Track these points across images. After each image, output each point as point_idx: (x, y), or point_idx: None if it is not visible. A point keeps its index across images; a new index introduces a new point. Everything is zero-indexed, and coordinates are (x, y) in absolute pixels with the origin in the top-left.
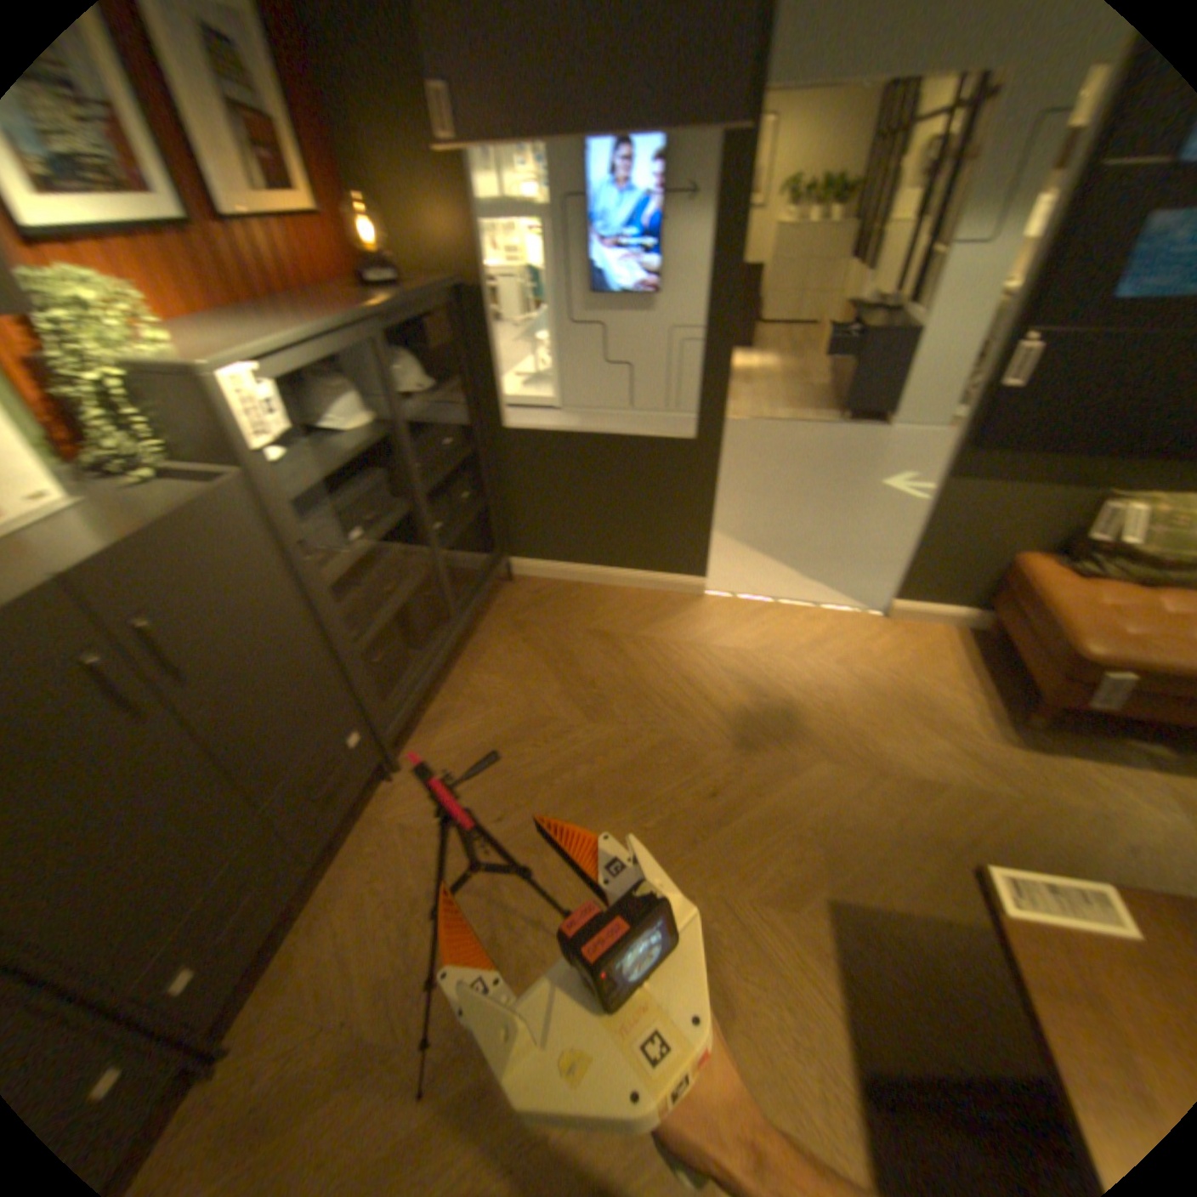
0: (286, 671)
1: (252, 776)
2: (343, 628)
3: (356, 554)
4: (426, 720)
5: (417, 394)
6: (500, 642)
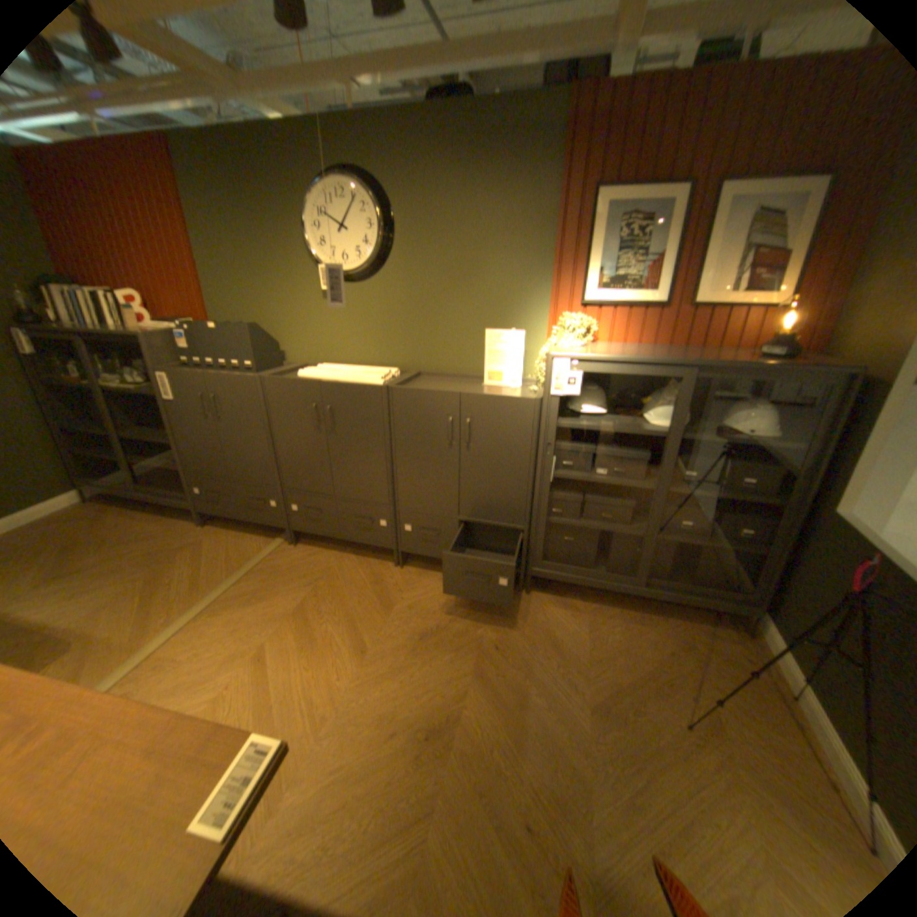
0: (501, 483)
1: (463, 502)
2: (543, 496)
3: (586, 477)
4: (566, 601)
5: (741, 434)
6: (661, 635)
